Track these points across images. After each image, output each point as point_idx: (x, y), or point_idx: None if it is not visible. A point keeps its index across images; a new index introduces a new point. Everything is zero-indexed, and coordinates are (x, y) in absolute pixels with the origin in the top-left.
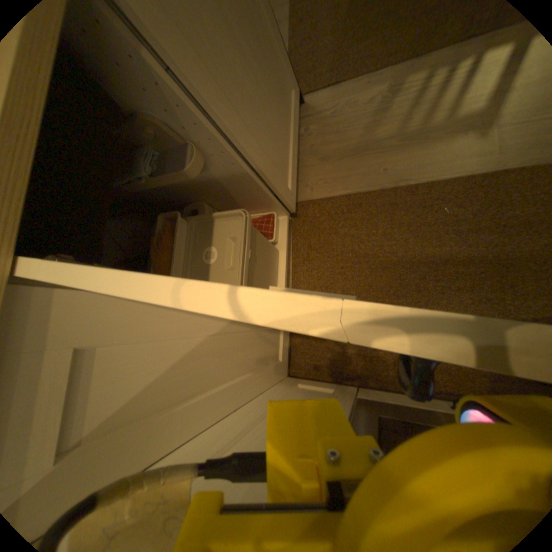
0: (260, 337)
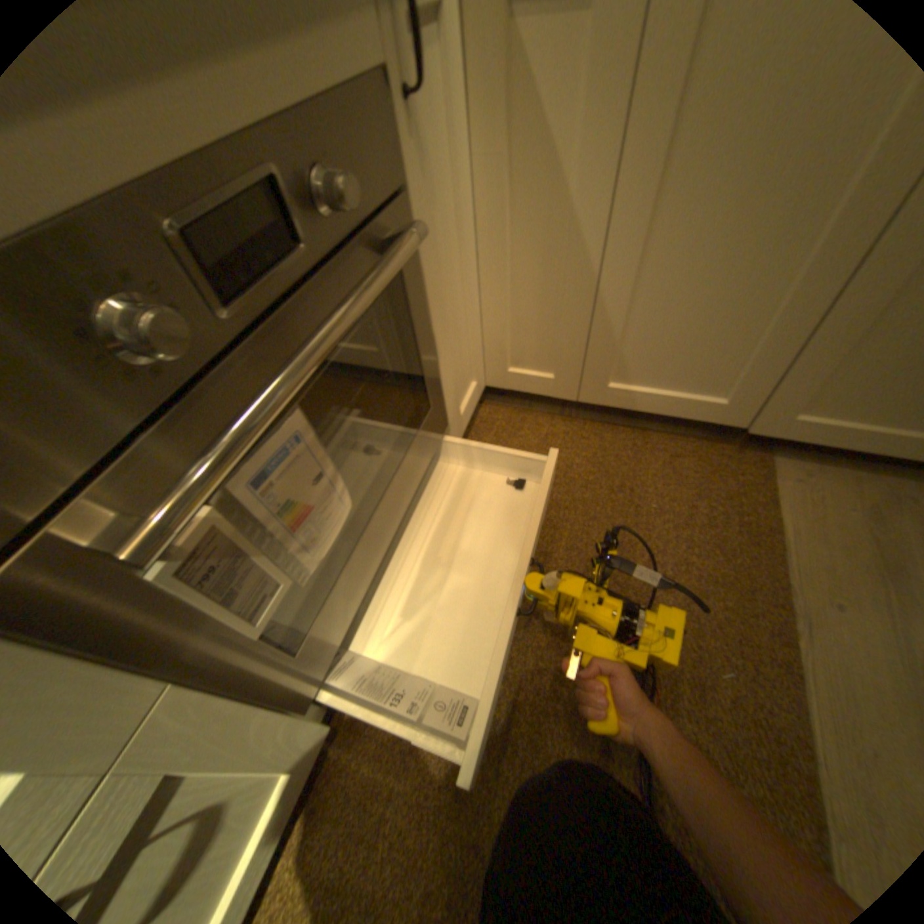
0: (542, 313)
